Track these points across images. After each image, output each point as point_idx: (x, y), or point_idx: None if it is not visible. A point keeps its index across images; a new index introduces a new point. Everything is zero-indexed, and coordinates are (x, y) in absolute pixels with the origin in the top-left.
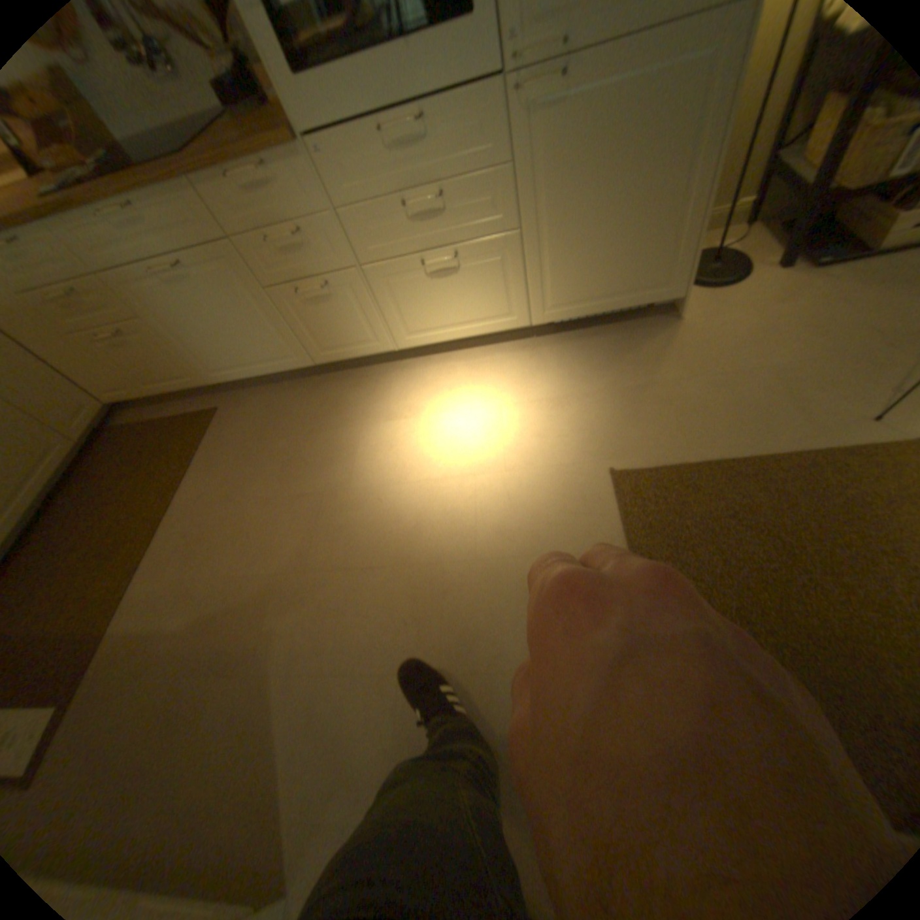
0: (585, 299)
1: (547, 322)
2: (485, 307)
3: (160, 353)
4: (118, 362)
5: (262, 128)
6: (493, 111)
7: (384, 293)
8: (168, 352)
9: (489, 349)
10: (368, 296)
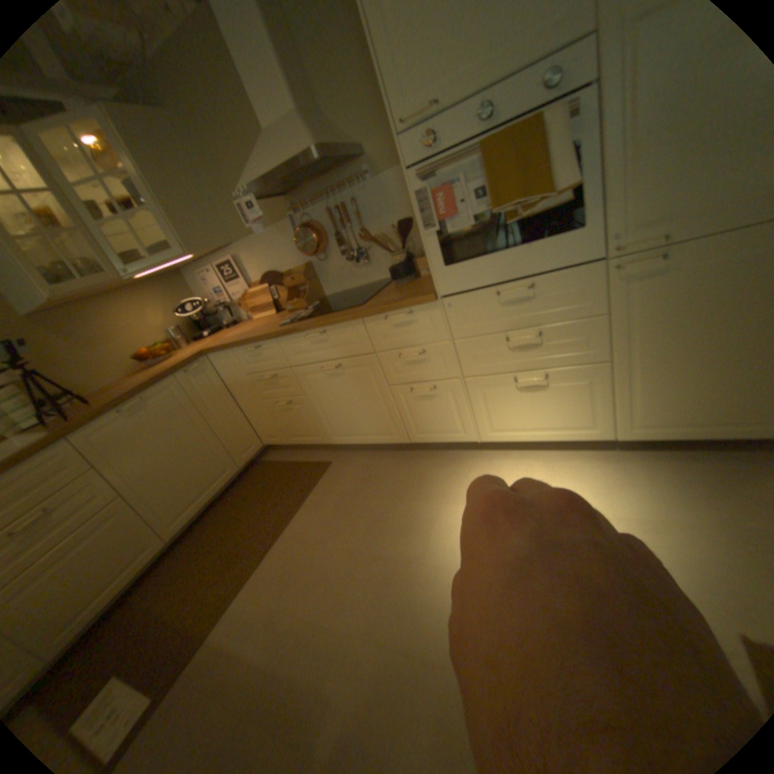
0: (683, 425)
1: (636, 440)
2: (570, 419)
3: (309, 417)
4: (283, 418)
5: (417, 291)
6: (596, 281)
7: (479, 397)
8: (314, 416)
9: (569, 454)
10: (465, 398)
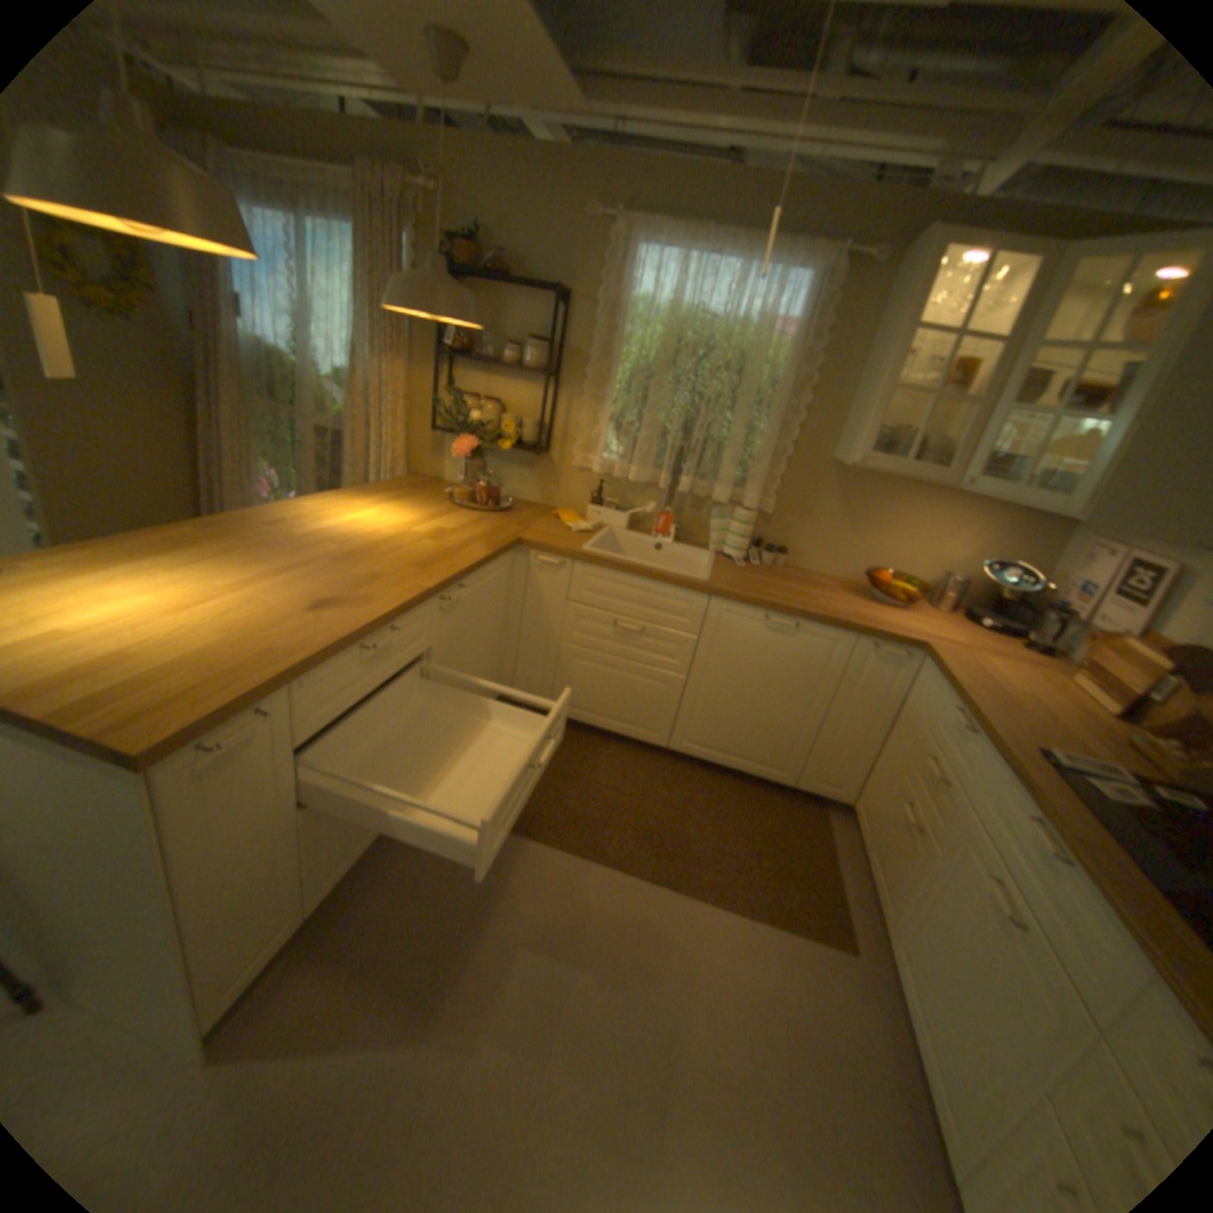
0: None
1: None
2: None
3: (913, 882)
4: (894, 828)
5: None
6: None
7: None
8: (917, 894)
9: None
10: None
